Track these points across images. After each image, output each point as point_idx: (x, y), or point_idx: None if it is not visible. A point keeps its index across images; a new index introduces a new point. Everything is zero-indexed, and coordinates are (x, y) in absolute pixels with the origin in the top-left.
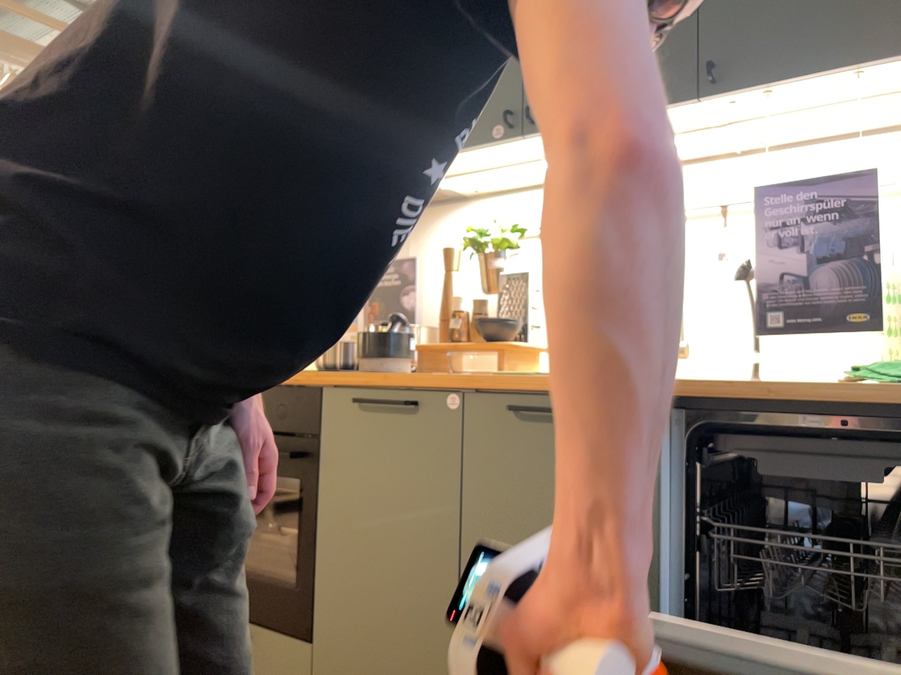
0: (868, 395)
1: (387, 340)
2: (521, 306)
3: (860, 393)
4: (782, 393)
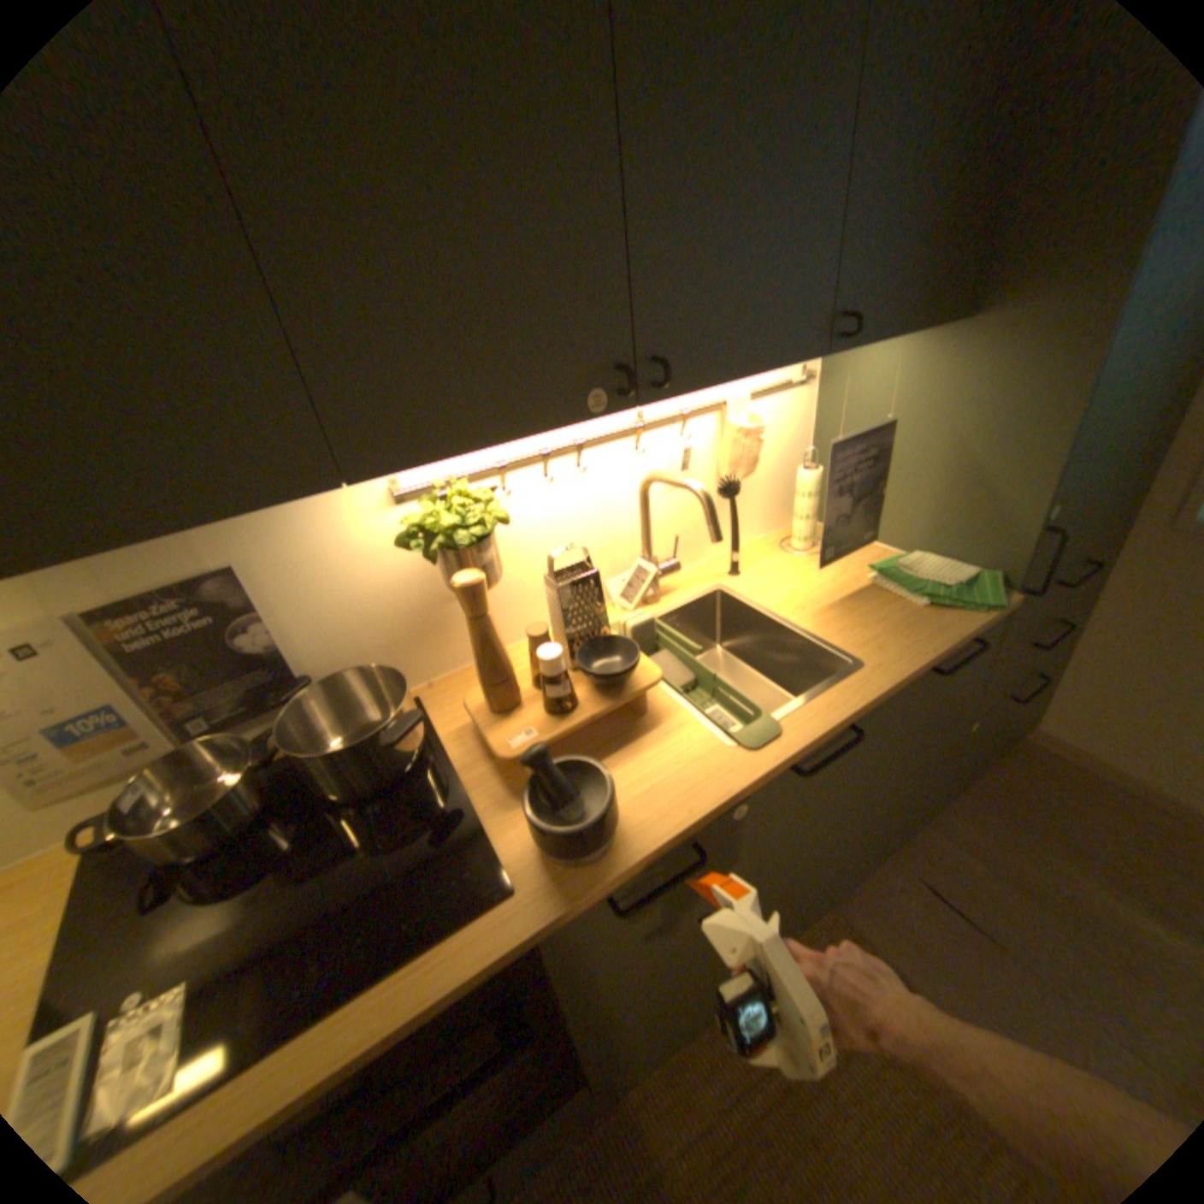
0: (973, 623)
1: (604, 806)
2: (595, 615)
3: (985, 630)
4: (954, 648)
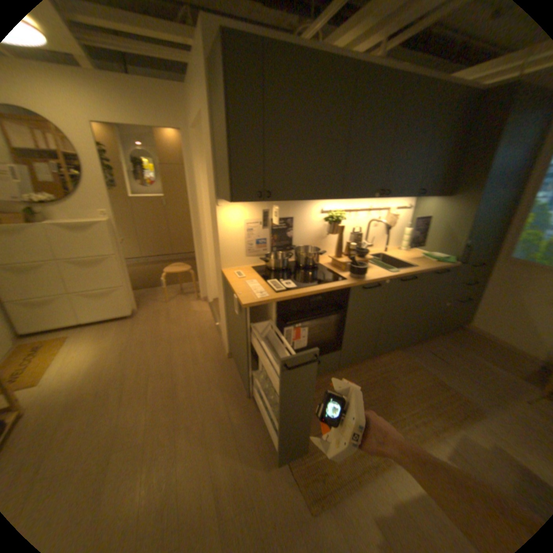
0: (446, 265)
1: (365, 268)
2: (359, 243)
3: (449, 266)
4: (441, 268)
